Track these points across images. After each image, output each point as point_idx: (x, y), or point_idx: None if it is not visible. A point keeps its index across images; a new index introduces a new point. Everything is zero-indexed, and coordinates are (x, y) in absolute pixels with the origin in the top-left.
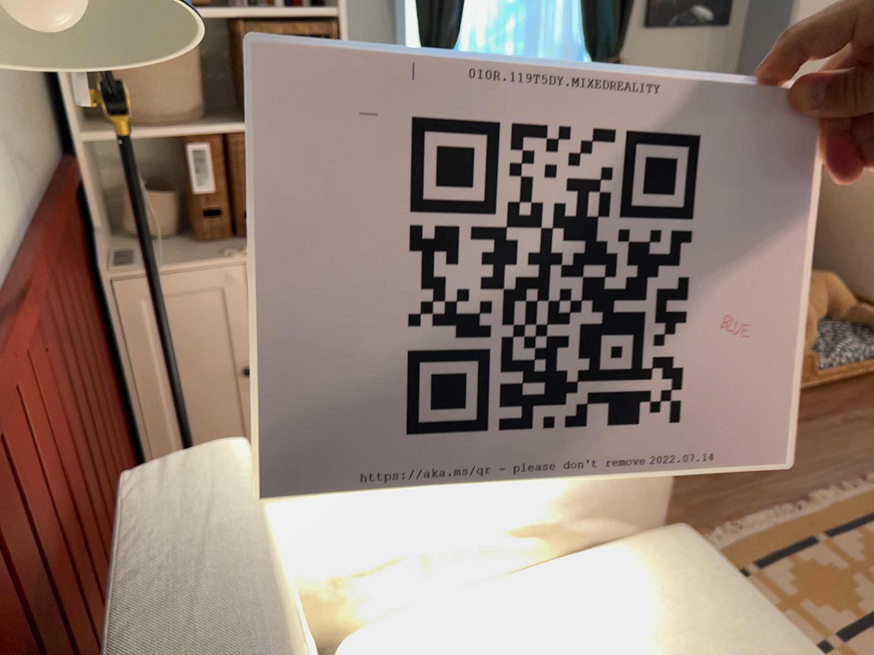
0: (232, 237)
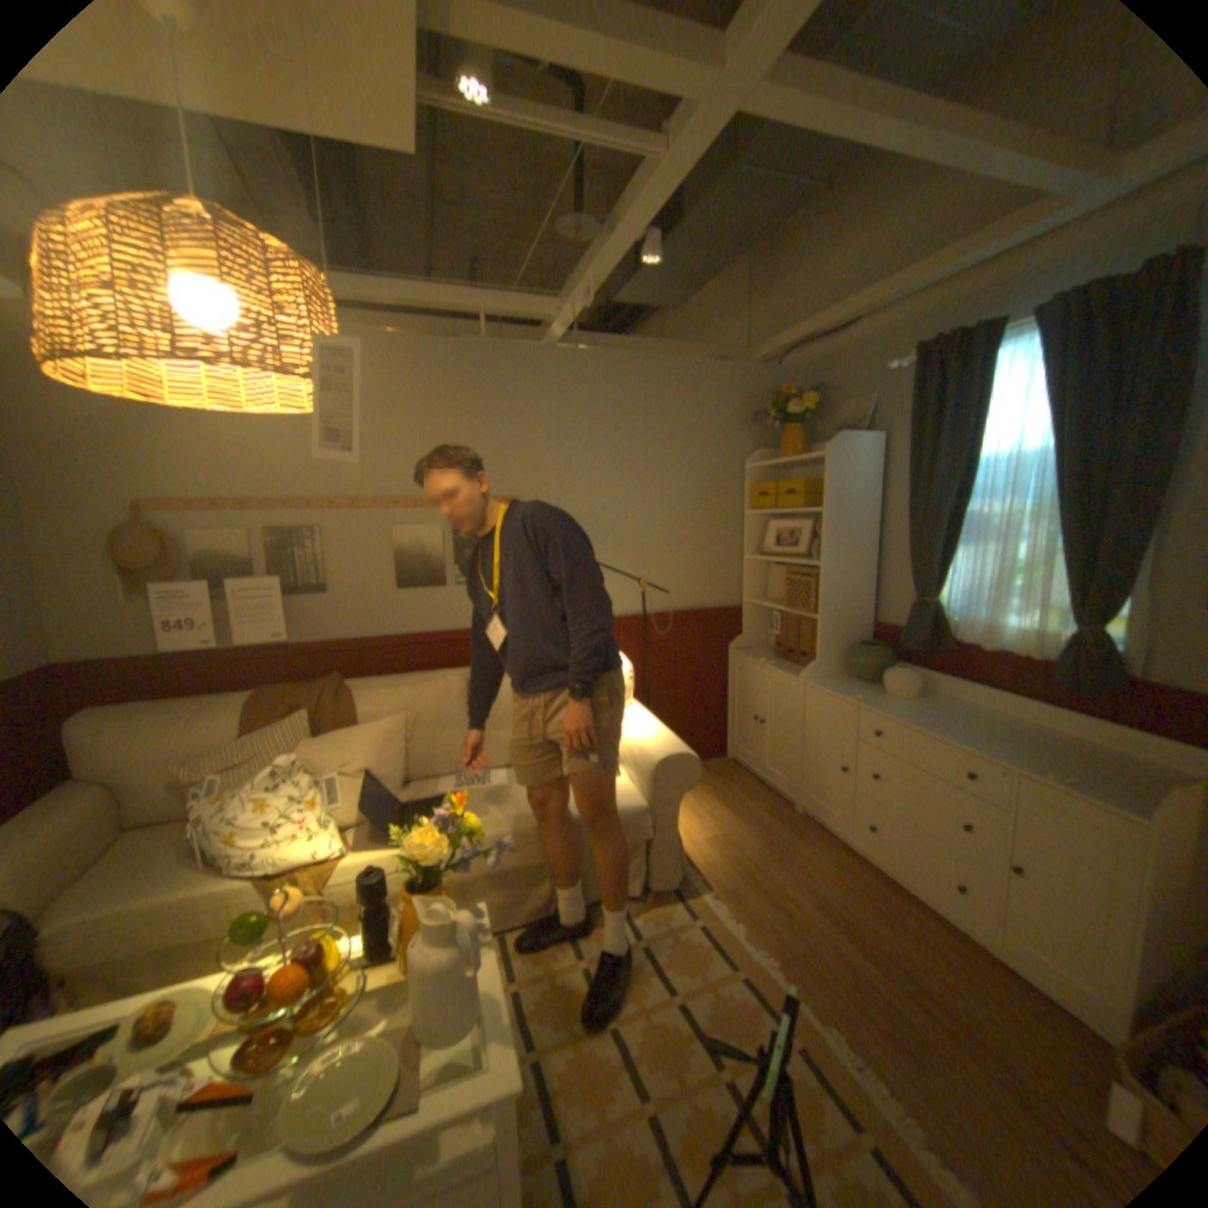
0: (783, 659)
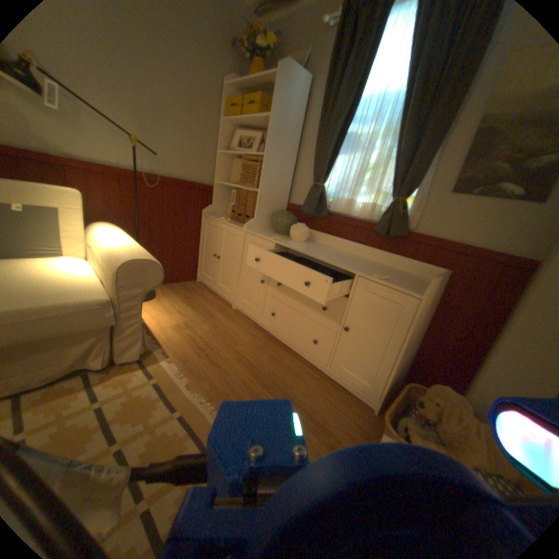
0: (236, 220)
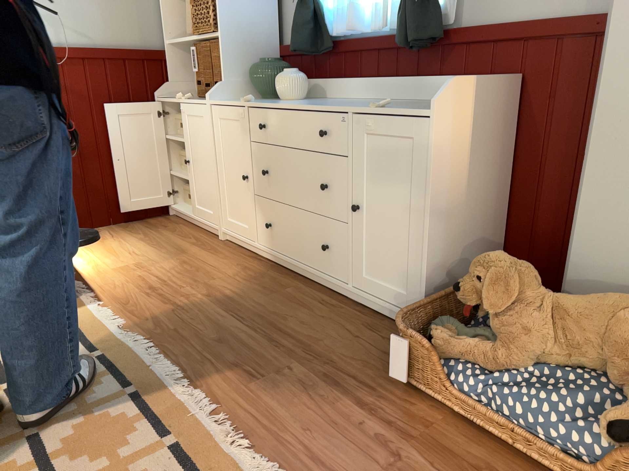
0: (204, 98)
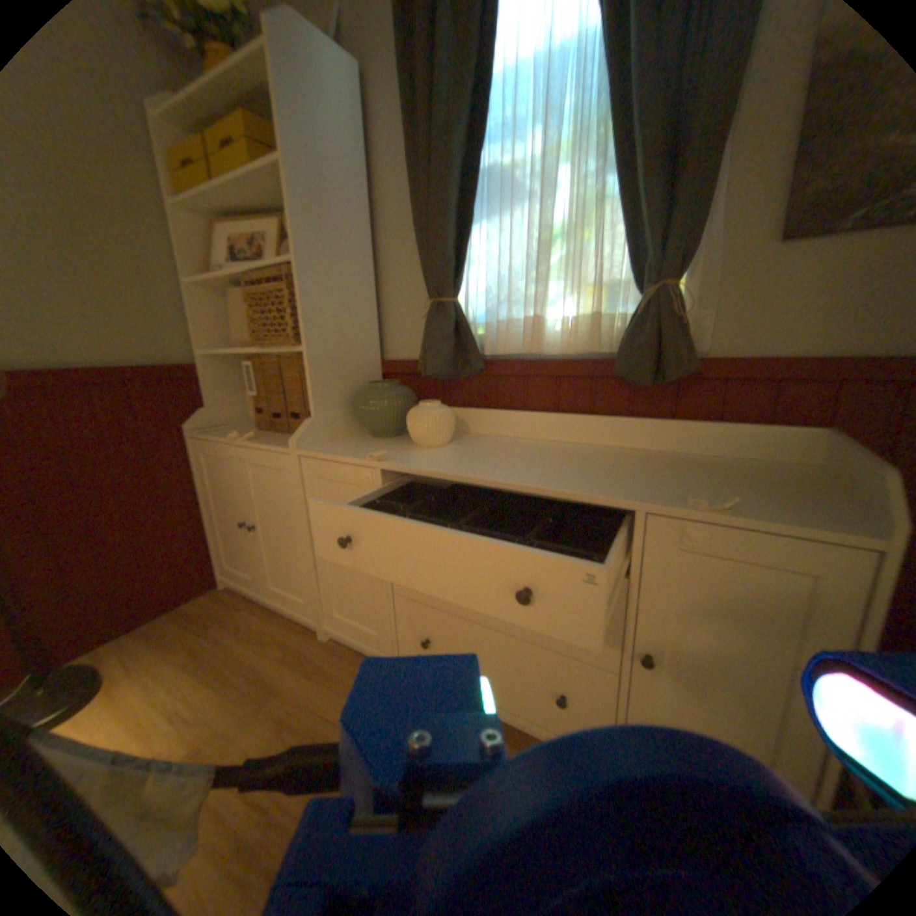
0: (272, 429)
